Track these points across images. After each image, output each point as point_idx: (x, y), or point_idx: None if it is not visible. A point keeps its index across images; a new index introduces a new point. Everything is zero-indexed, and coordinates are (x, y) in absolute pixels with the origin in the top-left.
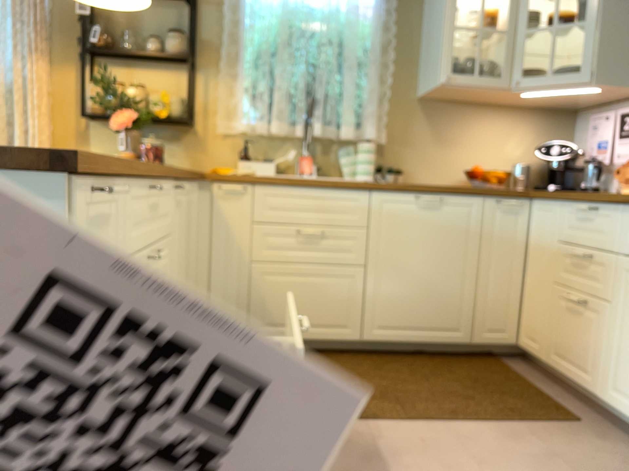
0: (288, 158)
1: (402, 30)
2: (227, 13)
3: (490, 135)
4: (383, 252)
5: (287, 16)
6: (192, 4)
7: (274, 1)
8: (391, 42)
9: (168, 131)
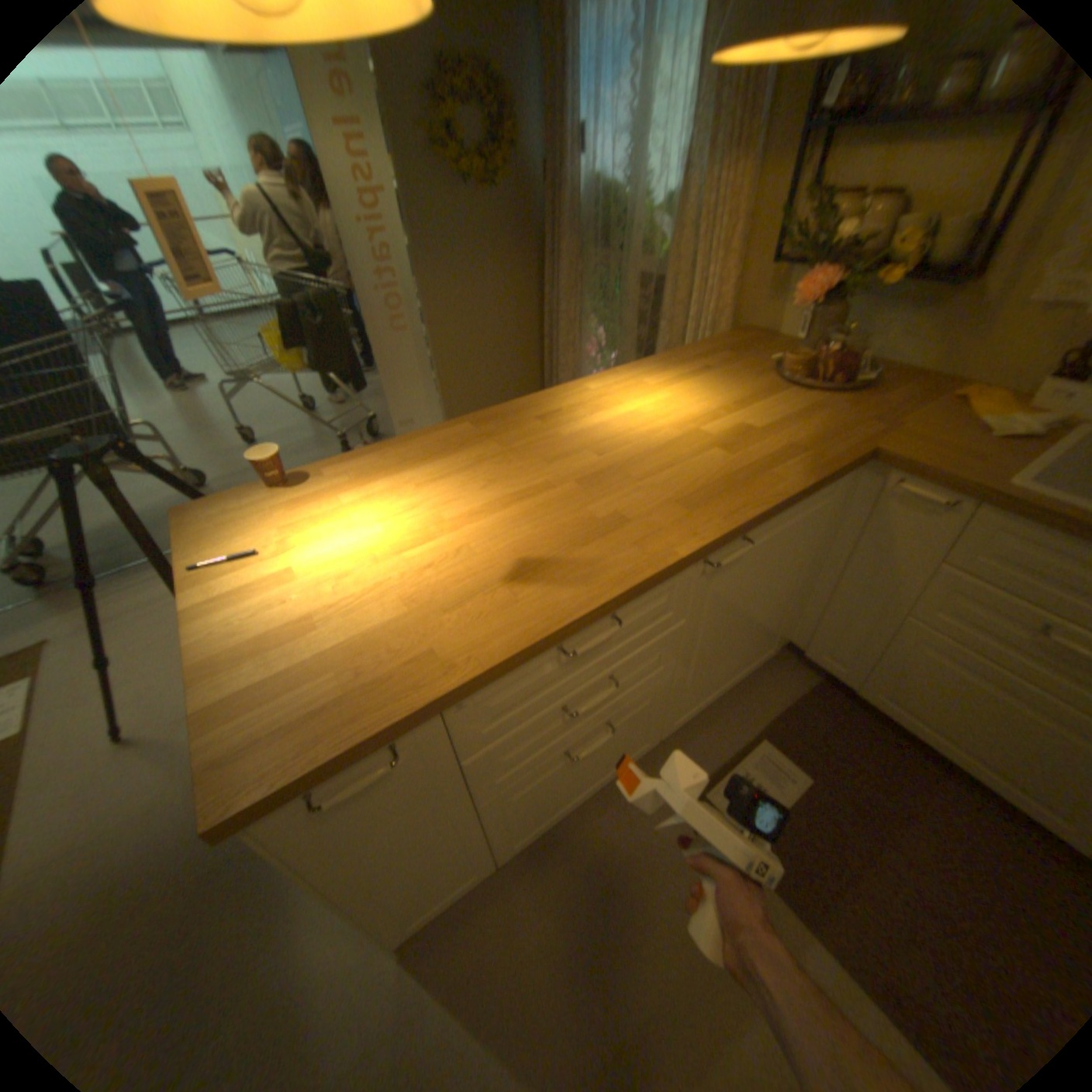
0: None
1: None
2: None
3: None
4: None
5: None
6: None
7: None
8: None
9: (920, 282)
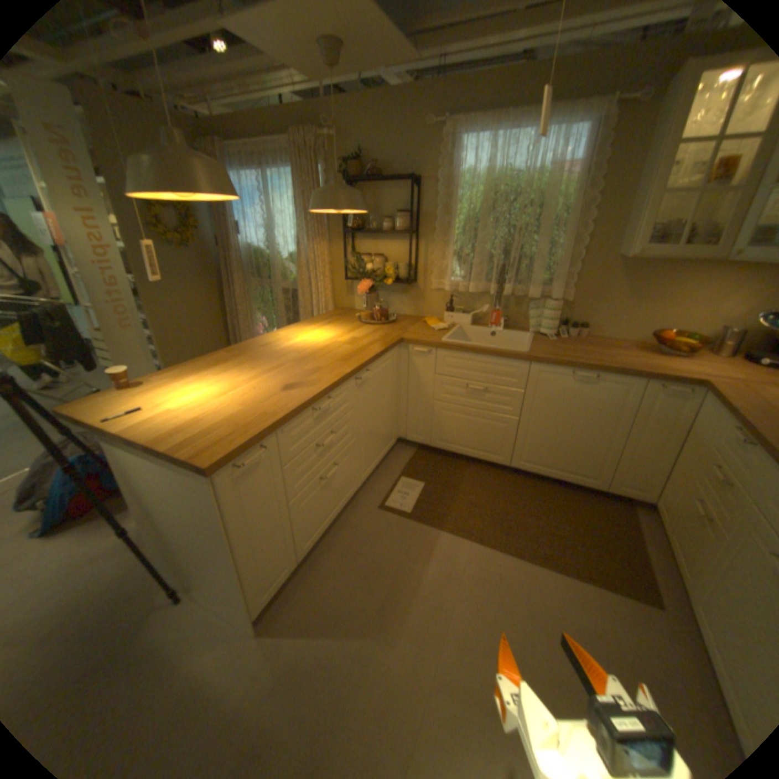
0: (482, 312)
1: (613, 182)
2: (441, 188)
3: (703, 292)
4: (535, 410)
5: (490, 185)
6: (412, 187)
7: (482, 170)
8: (596, 199)
9: (398, 286)
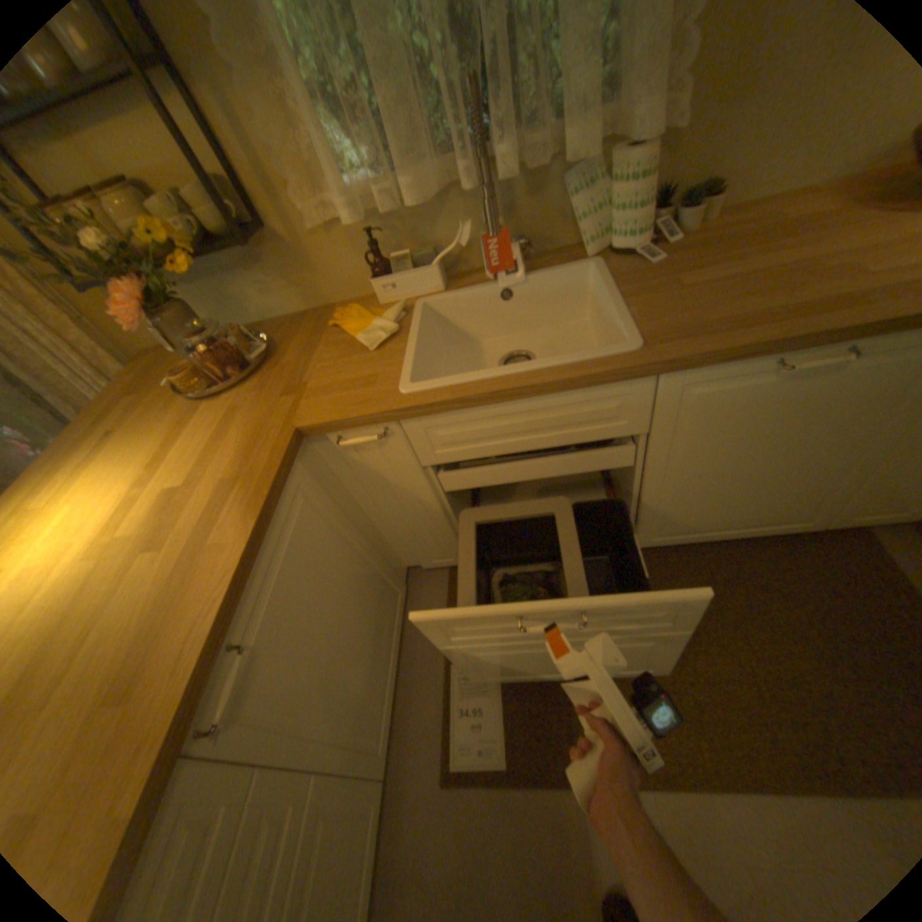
0: (460, 244)
1: None
2: None
3: None
4: (678, 460)
5: None
6: None
7: None
8: None
9: (227, 249)
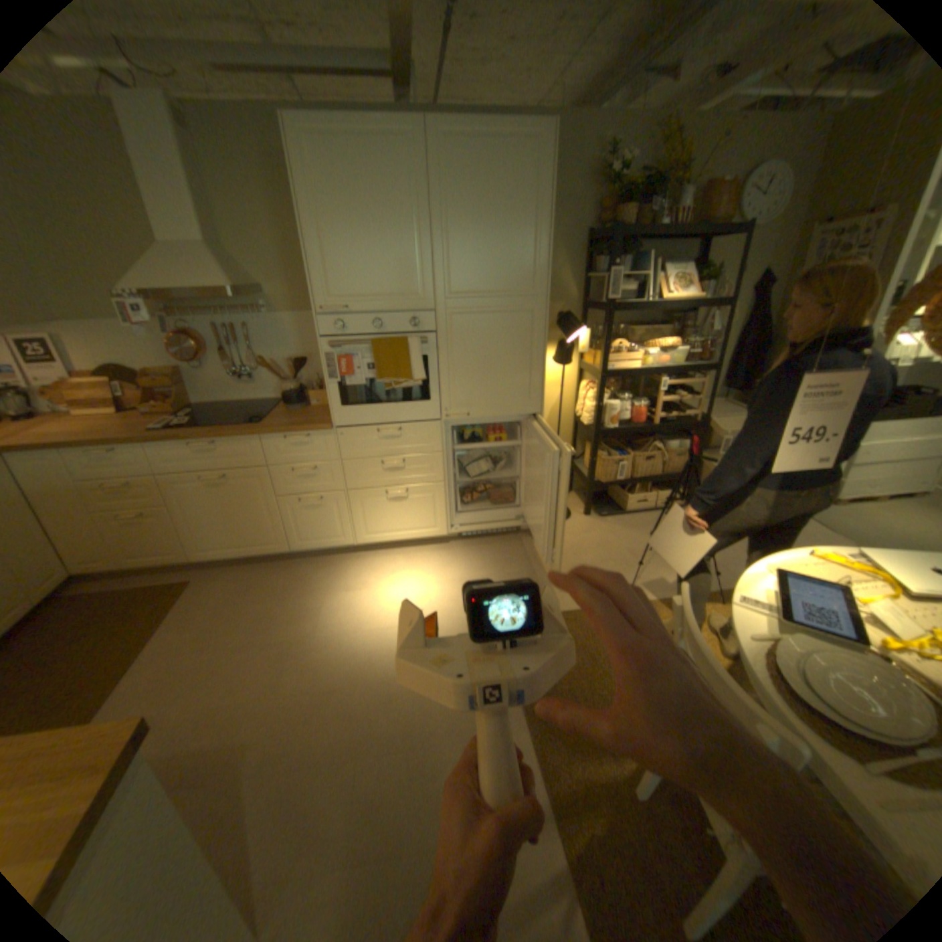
0: None
1: None
2: None
3: None
4: None
5: None
6: None
7: None
8: None
9: None
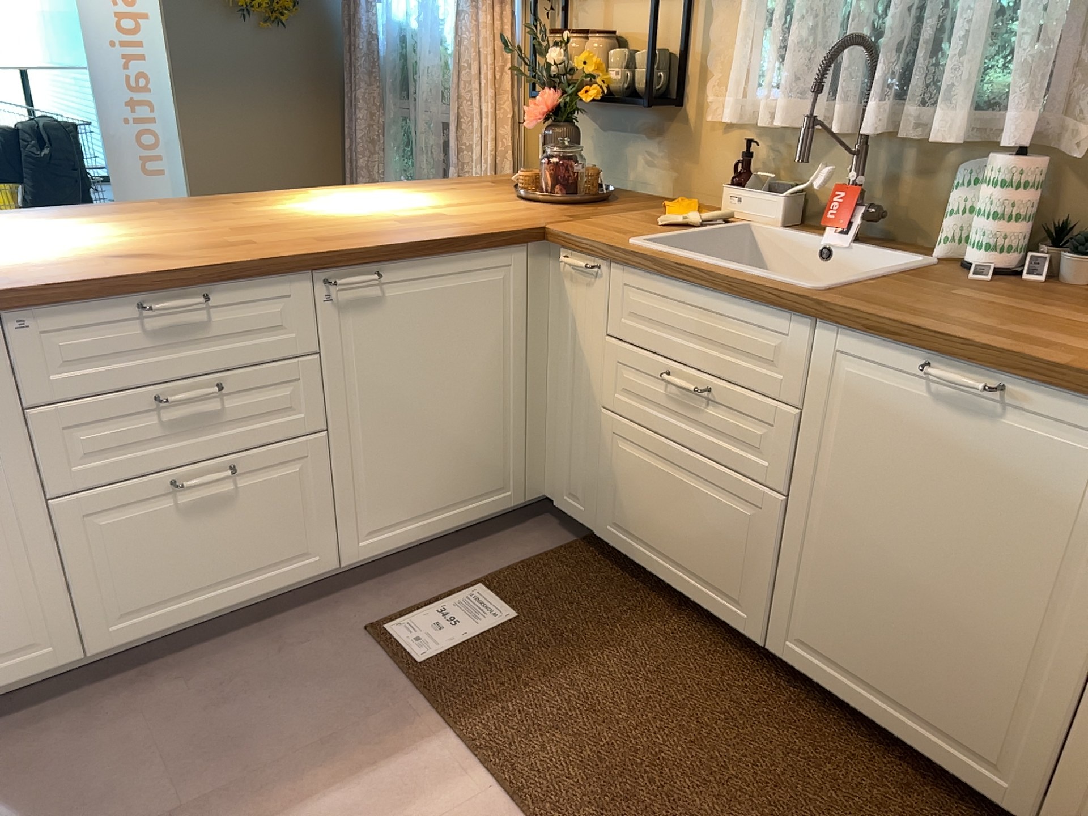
0: (812, 188)
1: None
2: None
3: None
4: (825, 479)
5: None
6: None
7: None
8: None
9: (645, 117)
